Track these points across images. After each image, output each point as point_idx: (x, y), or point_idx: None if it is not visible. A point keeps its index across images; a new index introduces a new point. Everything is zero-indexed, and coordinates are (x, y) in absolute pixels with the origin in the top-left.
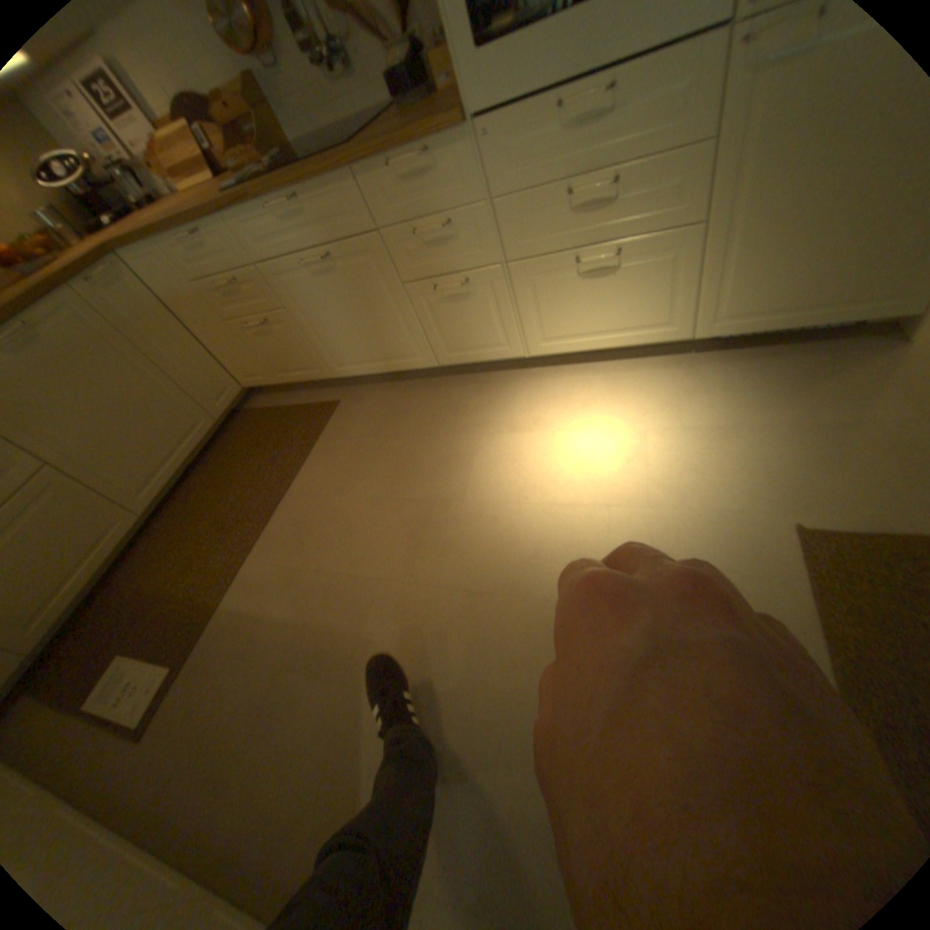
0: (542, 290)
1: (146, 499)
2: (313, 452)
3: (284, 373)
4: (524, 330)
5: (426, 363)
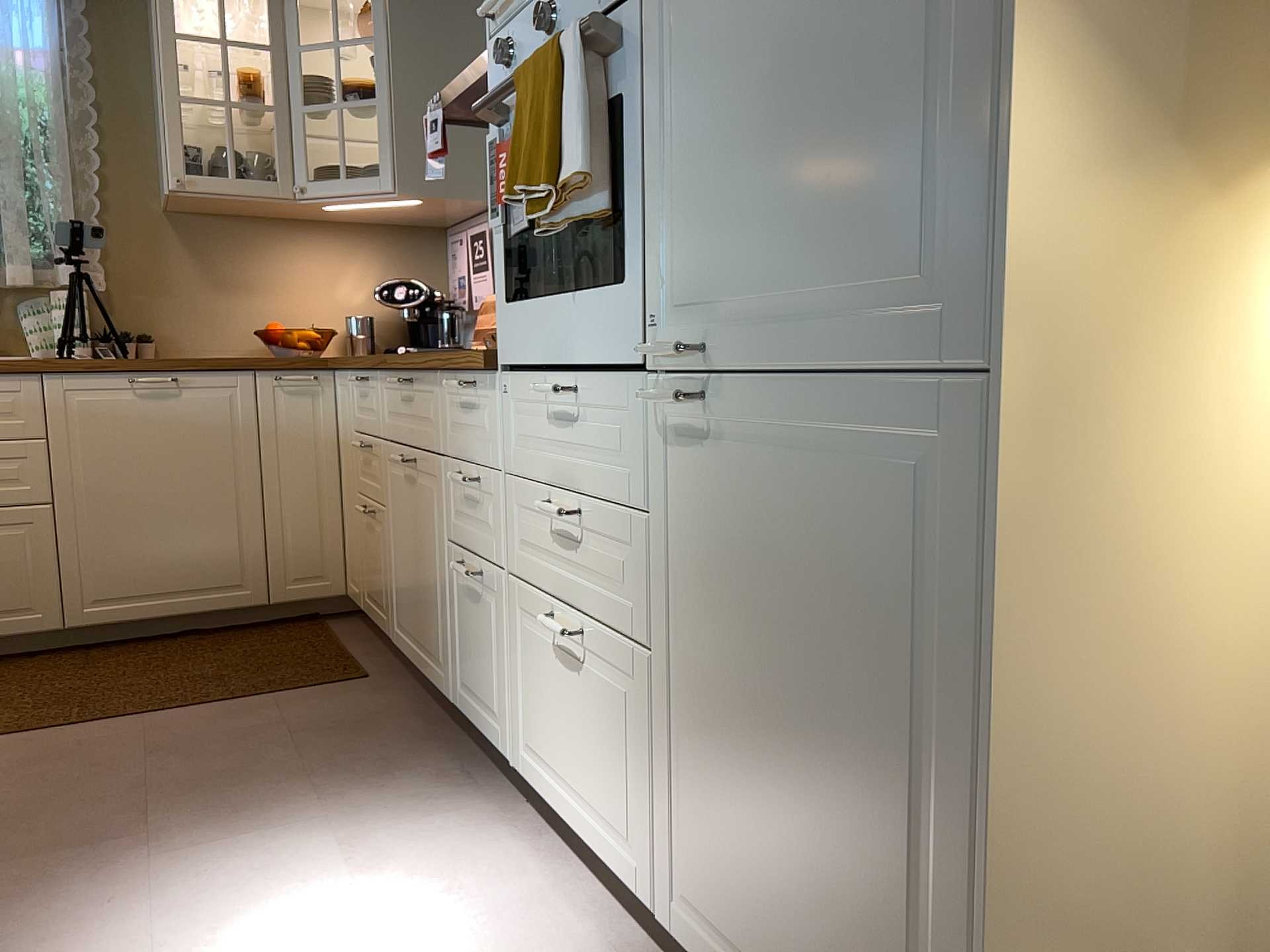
0: (530, 650)
1: (93, 617)
2: (244, 701)
3: (370, 599)
4: (515, 712)
5: (446, 687)
